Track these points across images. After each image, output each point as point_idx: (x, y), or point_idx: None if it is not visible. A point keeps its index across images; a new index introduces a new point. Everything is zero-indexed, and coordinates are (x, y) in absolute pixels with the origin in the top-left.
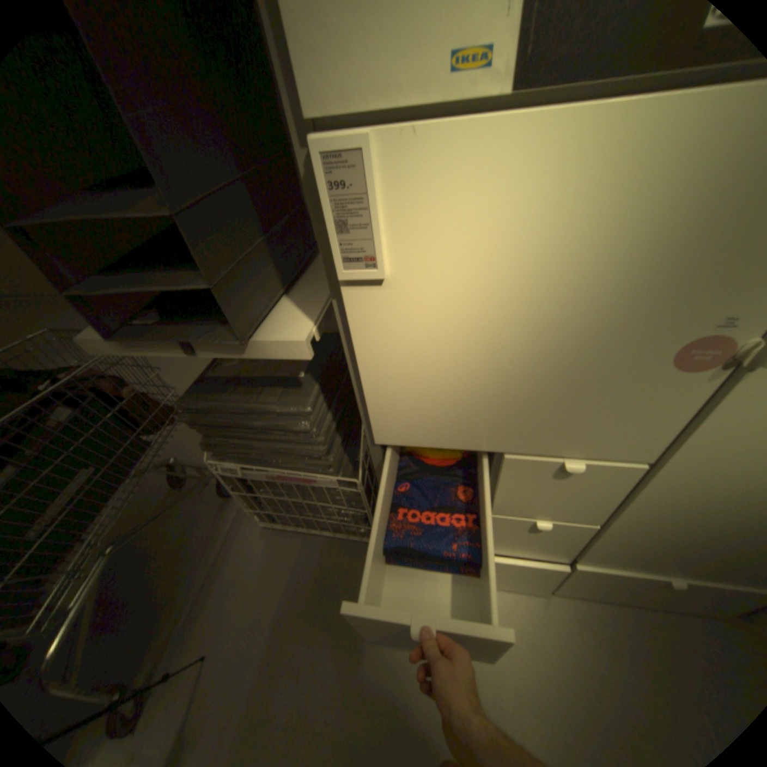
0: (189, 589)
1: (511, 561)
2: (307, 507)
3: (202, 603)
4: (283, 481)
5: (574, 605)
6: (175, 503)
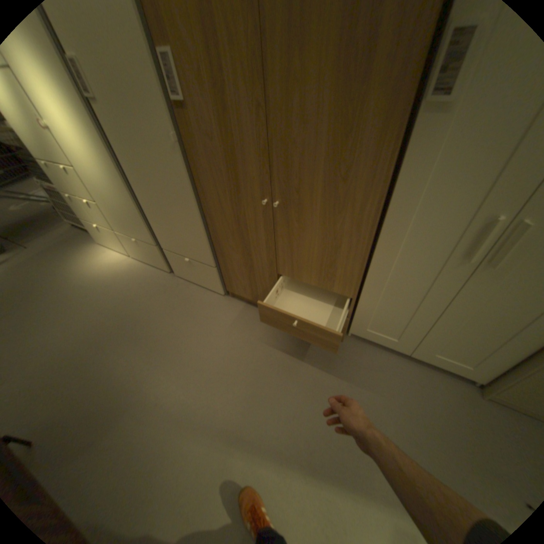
0: (39, 235)
1: (104, 230)
2: (68, 208)
3: (40, 239)
4: (52, 190)
5: (134, 262)
6: (55, 216)
